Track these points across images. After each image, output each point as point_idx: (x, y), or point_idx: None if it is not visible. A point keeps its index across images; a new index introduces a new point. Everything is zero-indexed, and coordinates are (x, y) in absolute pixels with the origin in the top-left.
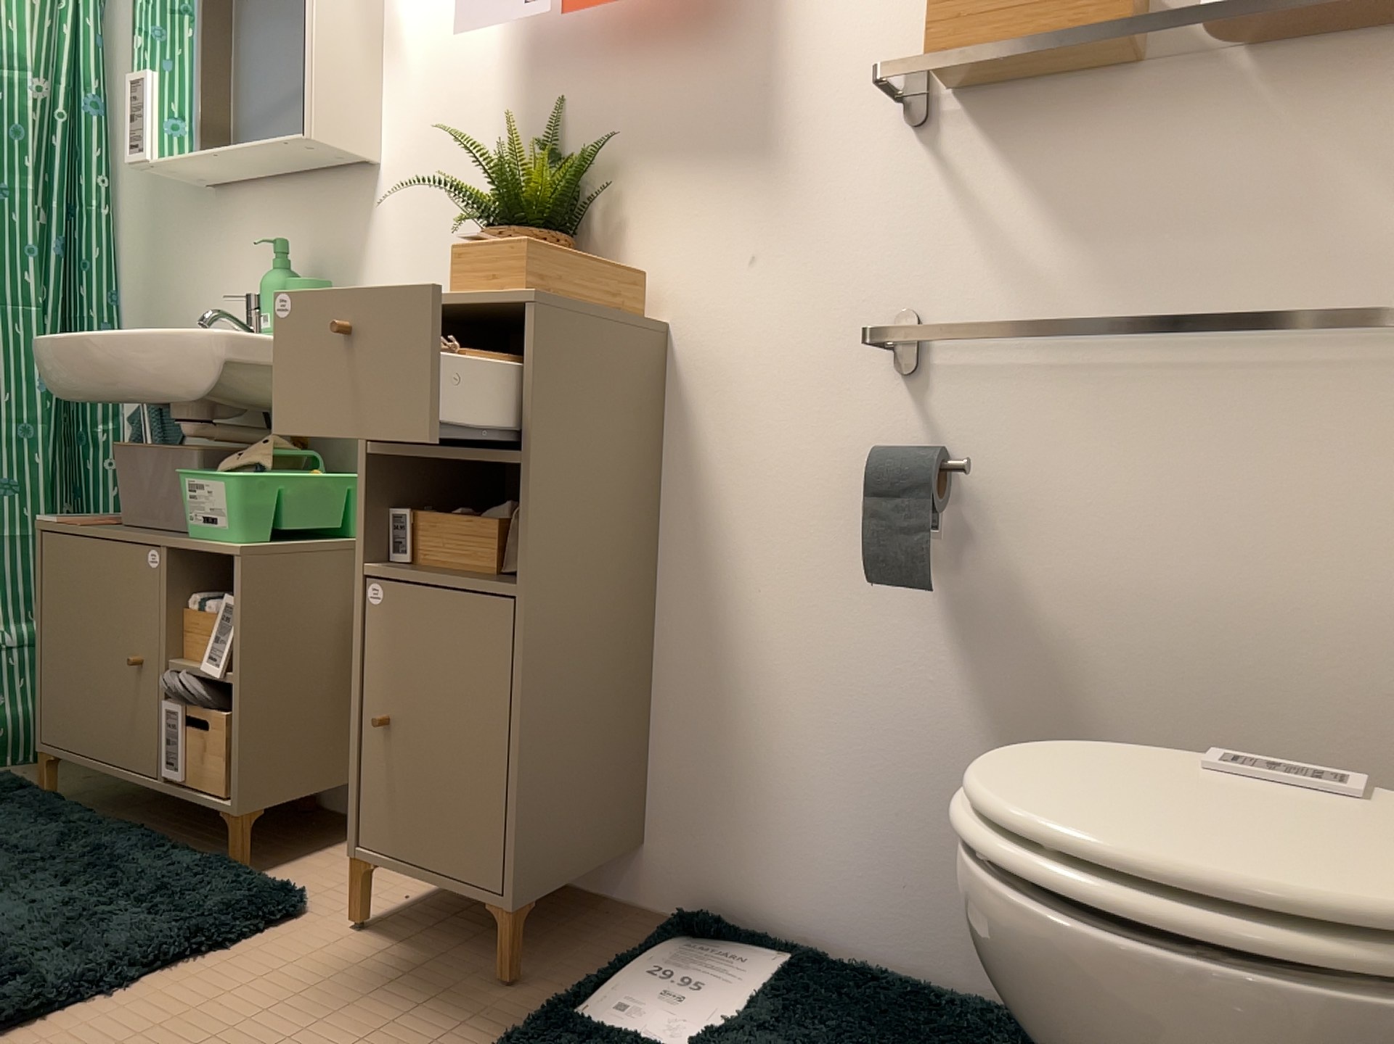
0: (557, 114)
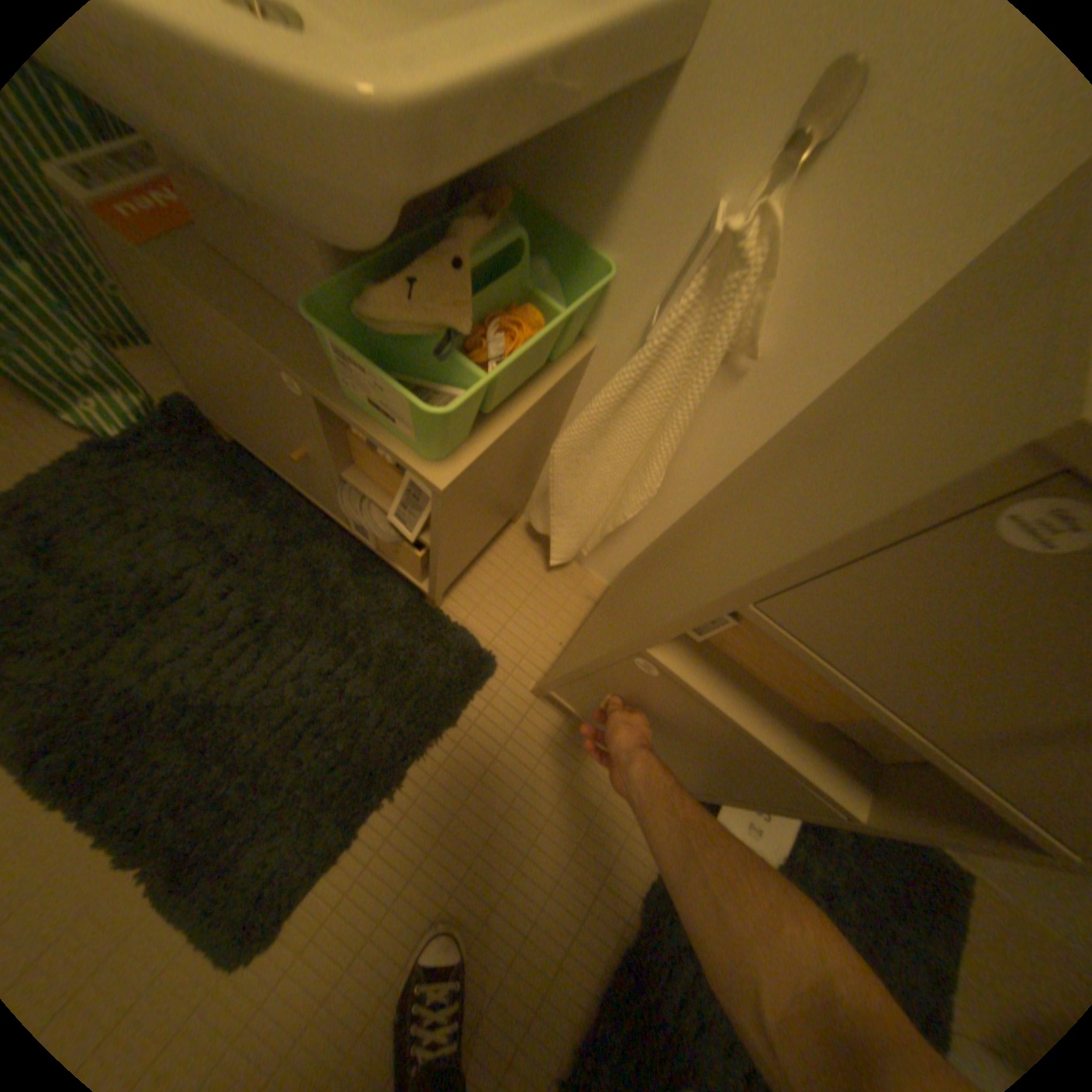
0: None
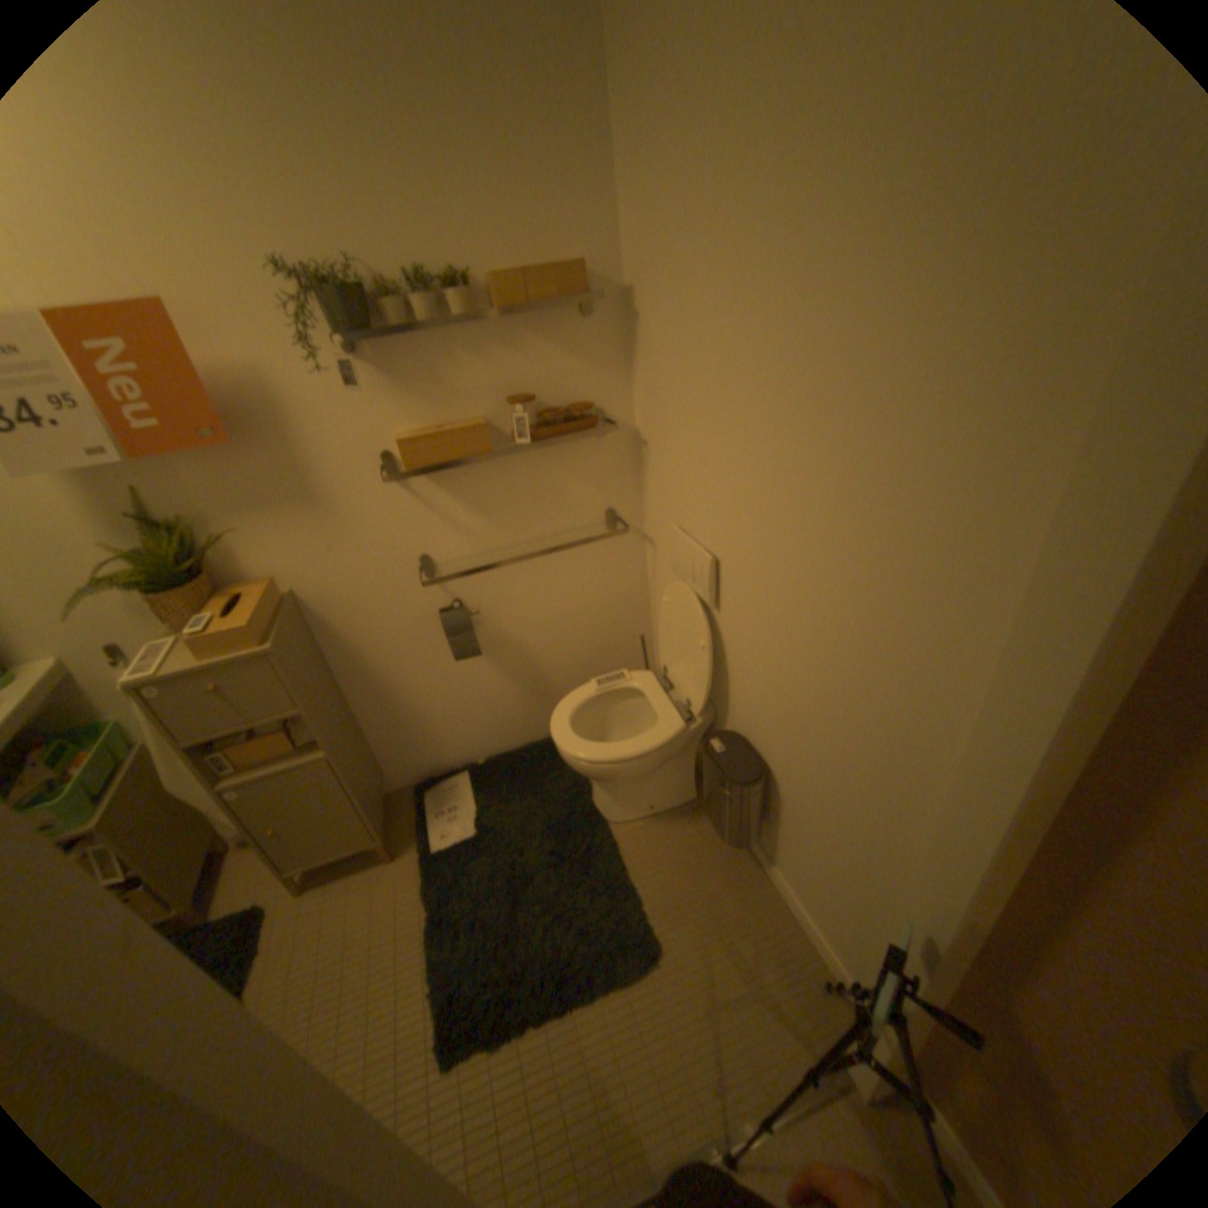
0: (132, 496)
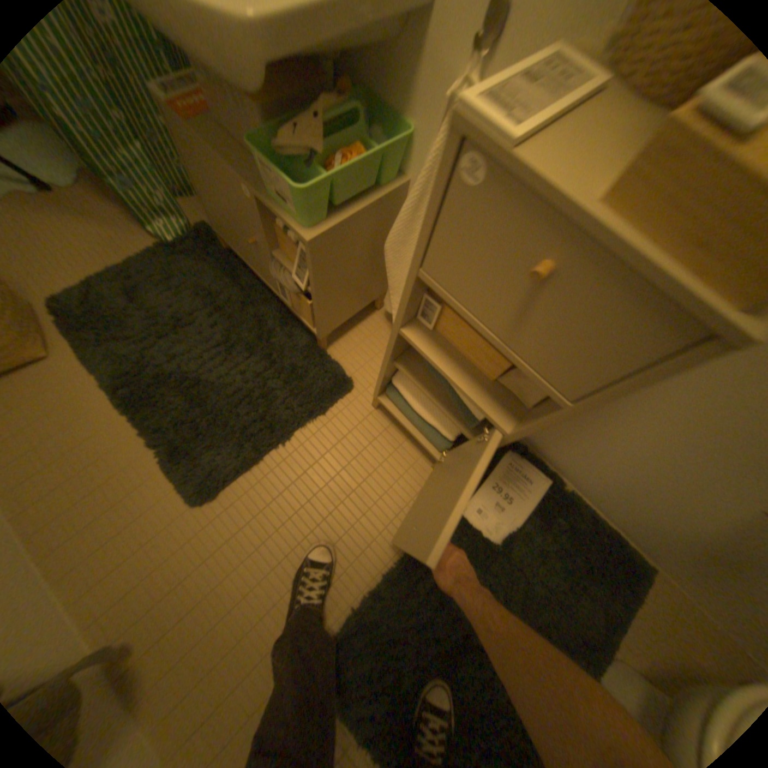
0: None
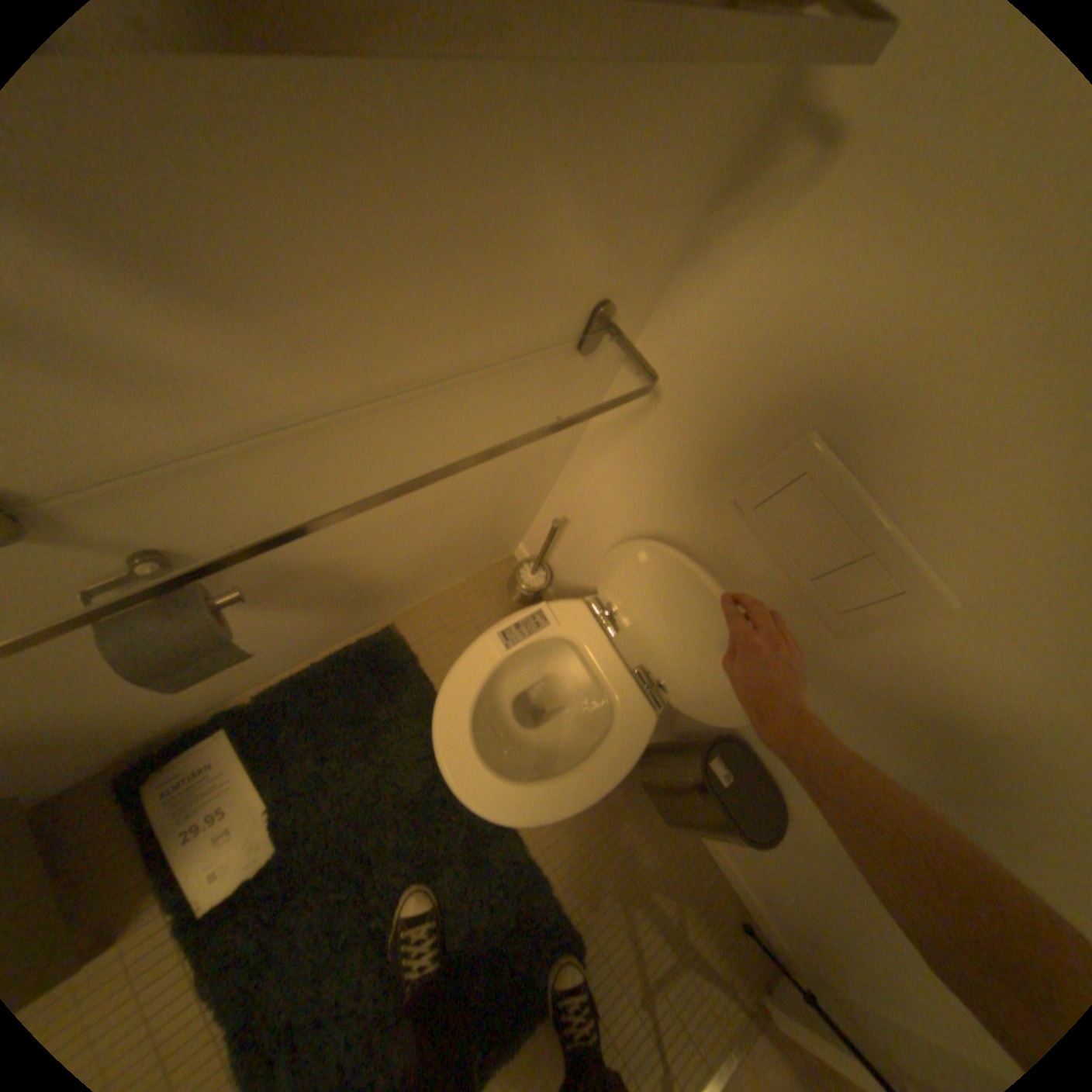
0: None
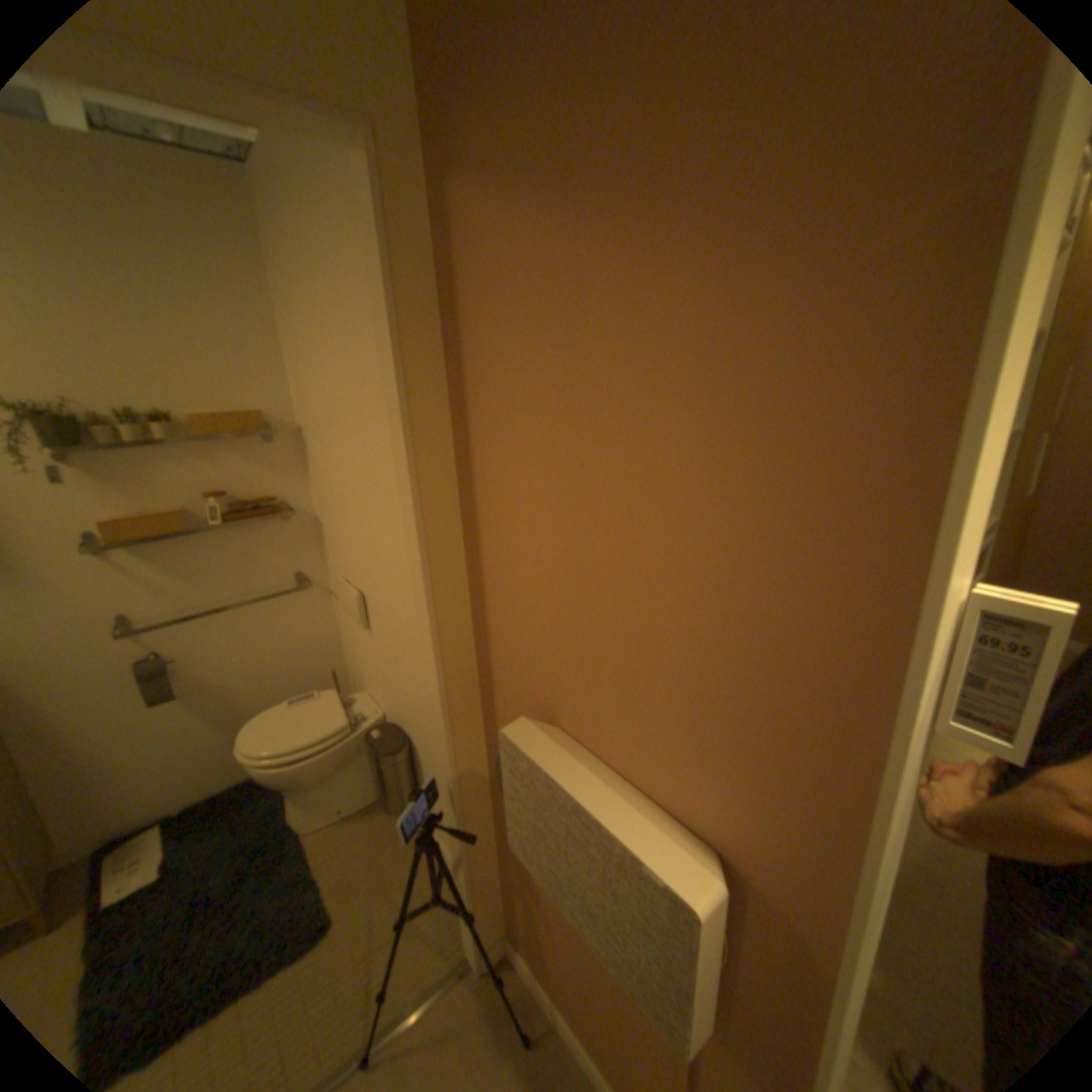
0: None
